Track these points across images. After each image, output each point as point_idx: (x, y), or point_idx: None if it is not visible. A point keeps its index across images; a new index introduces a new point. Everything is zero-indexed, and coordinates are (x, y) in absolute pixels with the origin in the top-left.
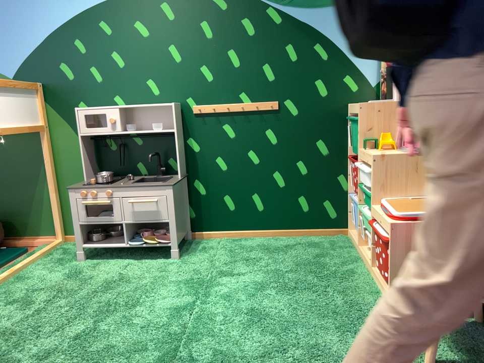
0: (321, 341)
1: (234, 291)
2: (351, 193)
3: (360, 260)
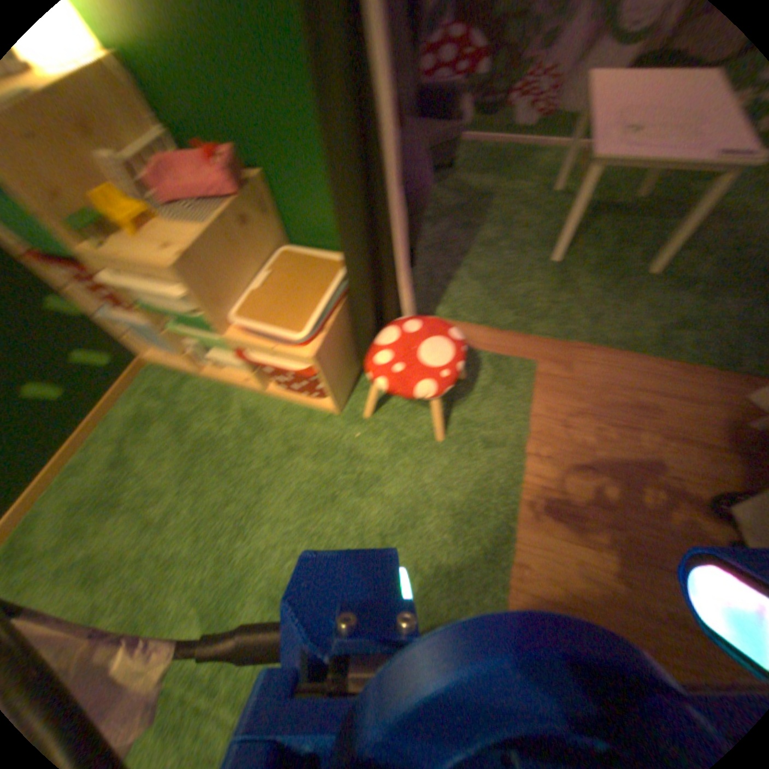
0: (369, 518)
1: (199, 603)
2: (100, 304)
3: (229, 381)
